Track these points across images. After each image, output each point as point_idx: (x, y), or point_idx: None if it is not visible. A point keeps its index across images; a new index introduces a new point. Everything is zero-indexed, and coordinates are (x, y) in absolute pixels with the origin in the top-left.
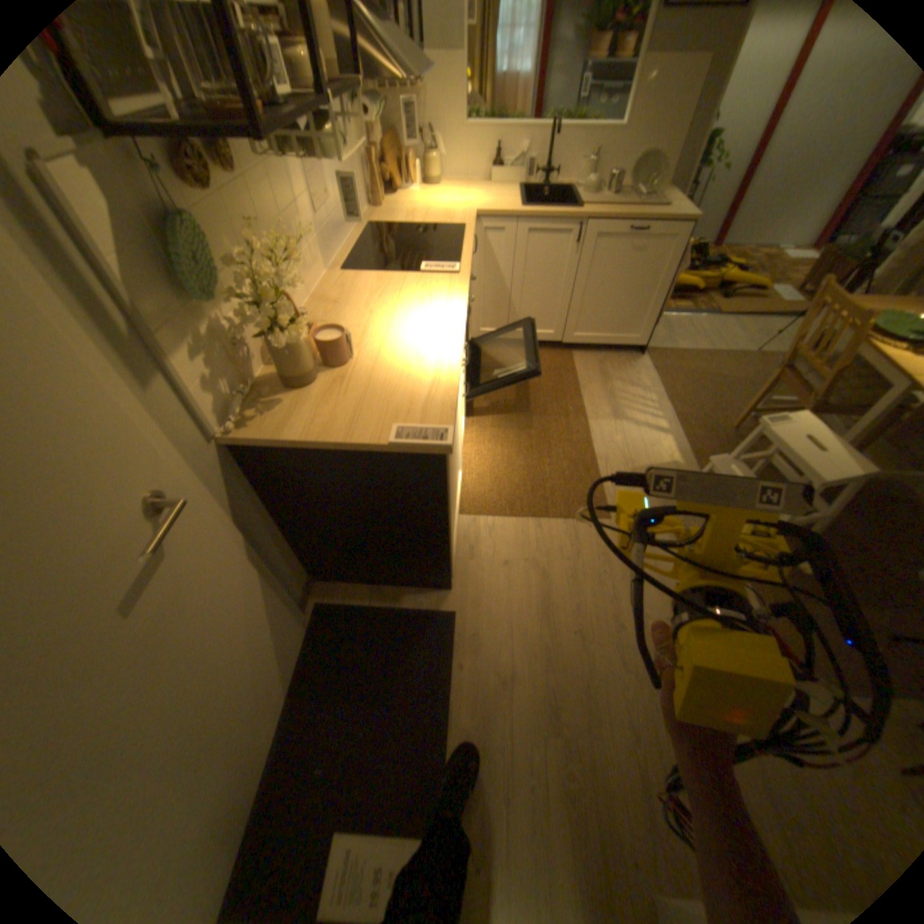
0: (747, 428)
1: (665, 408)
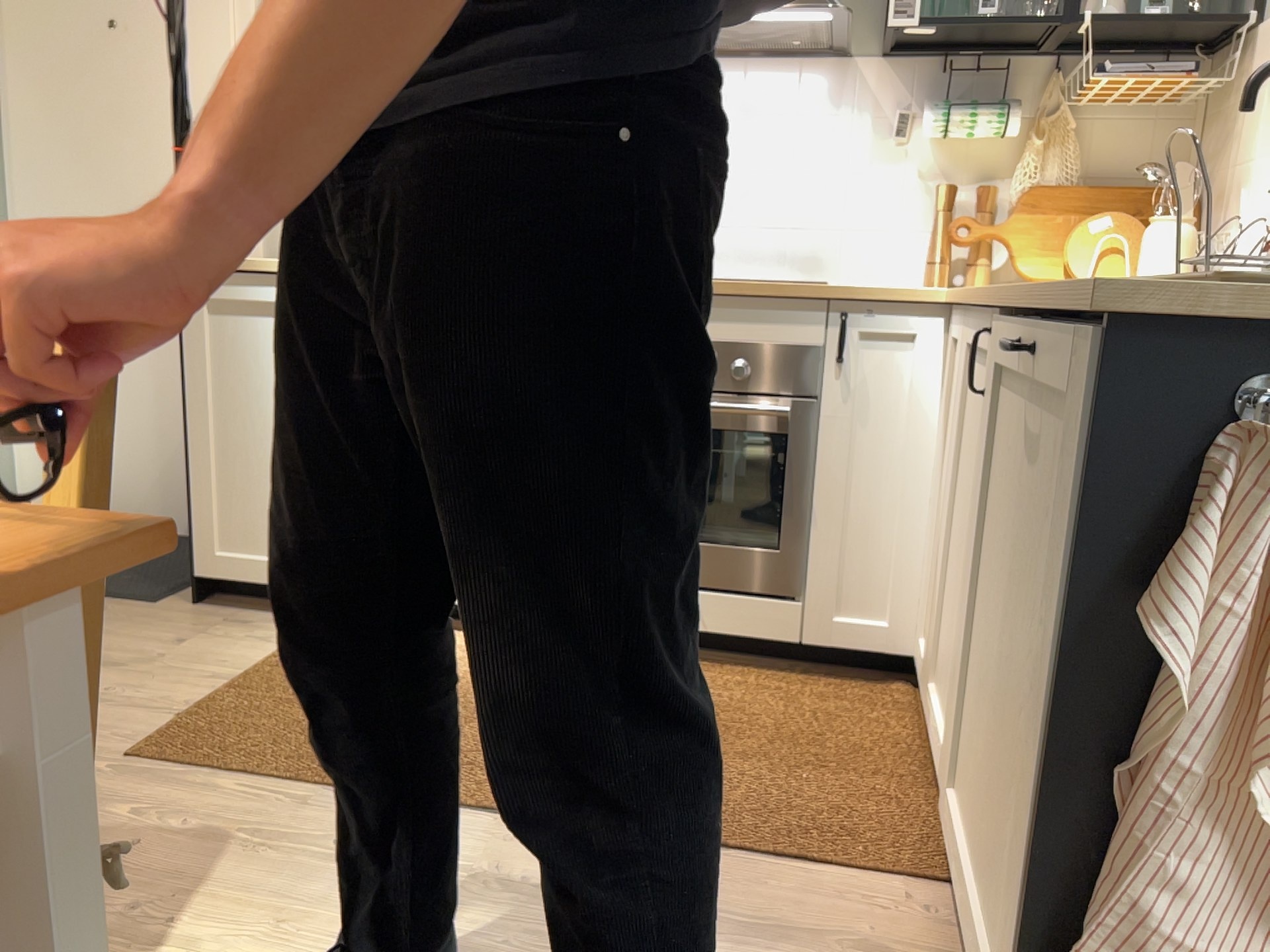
0: None
1: None
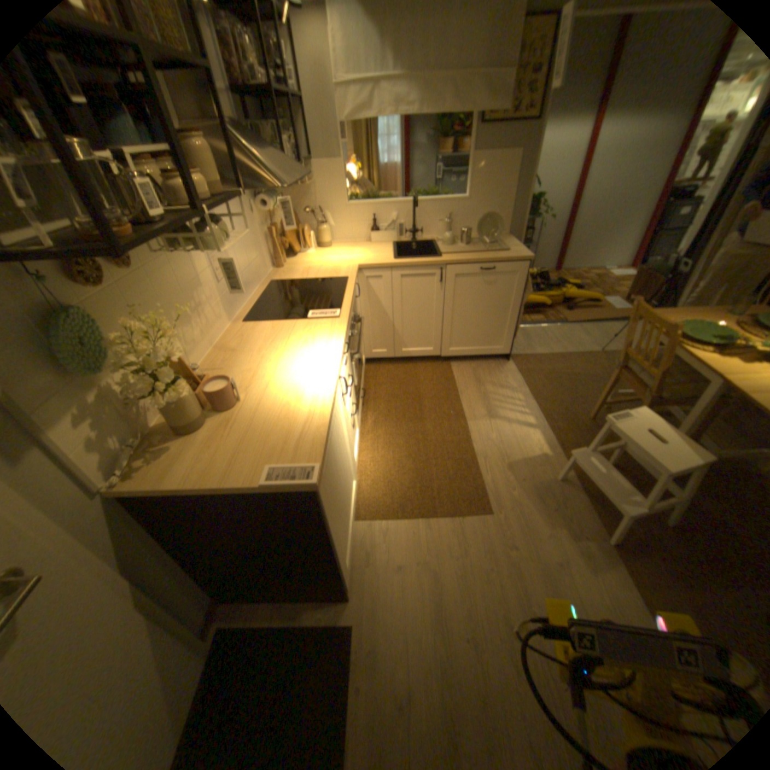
0: (602, 419)
1: (531, 406)
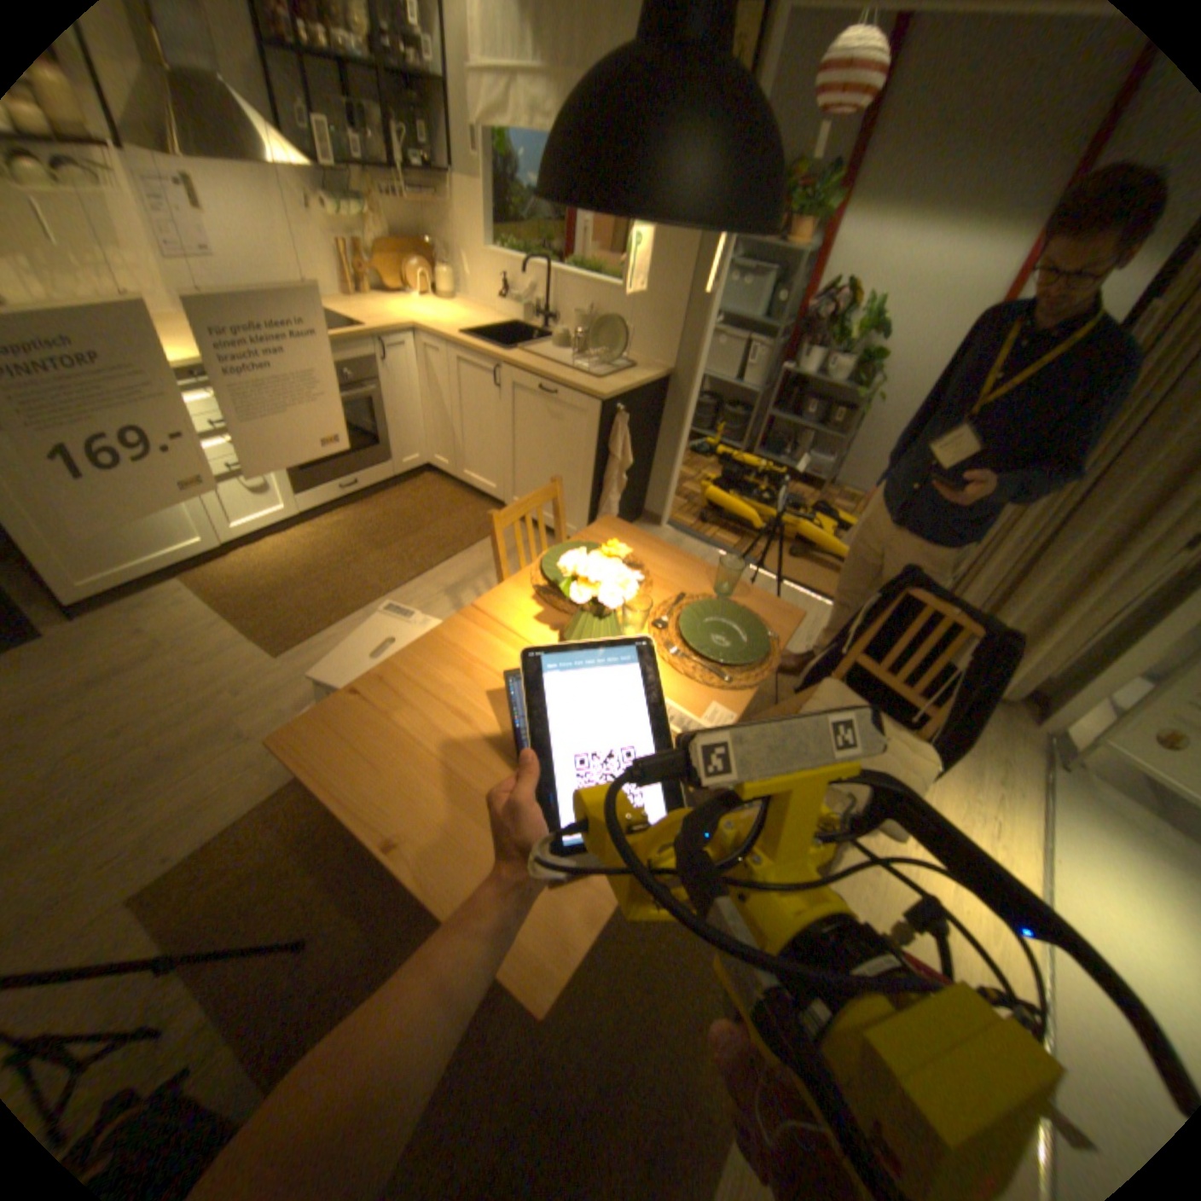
0: None
1: None
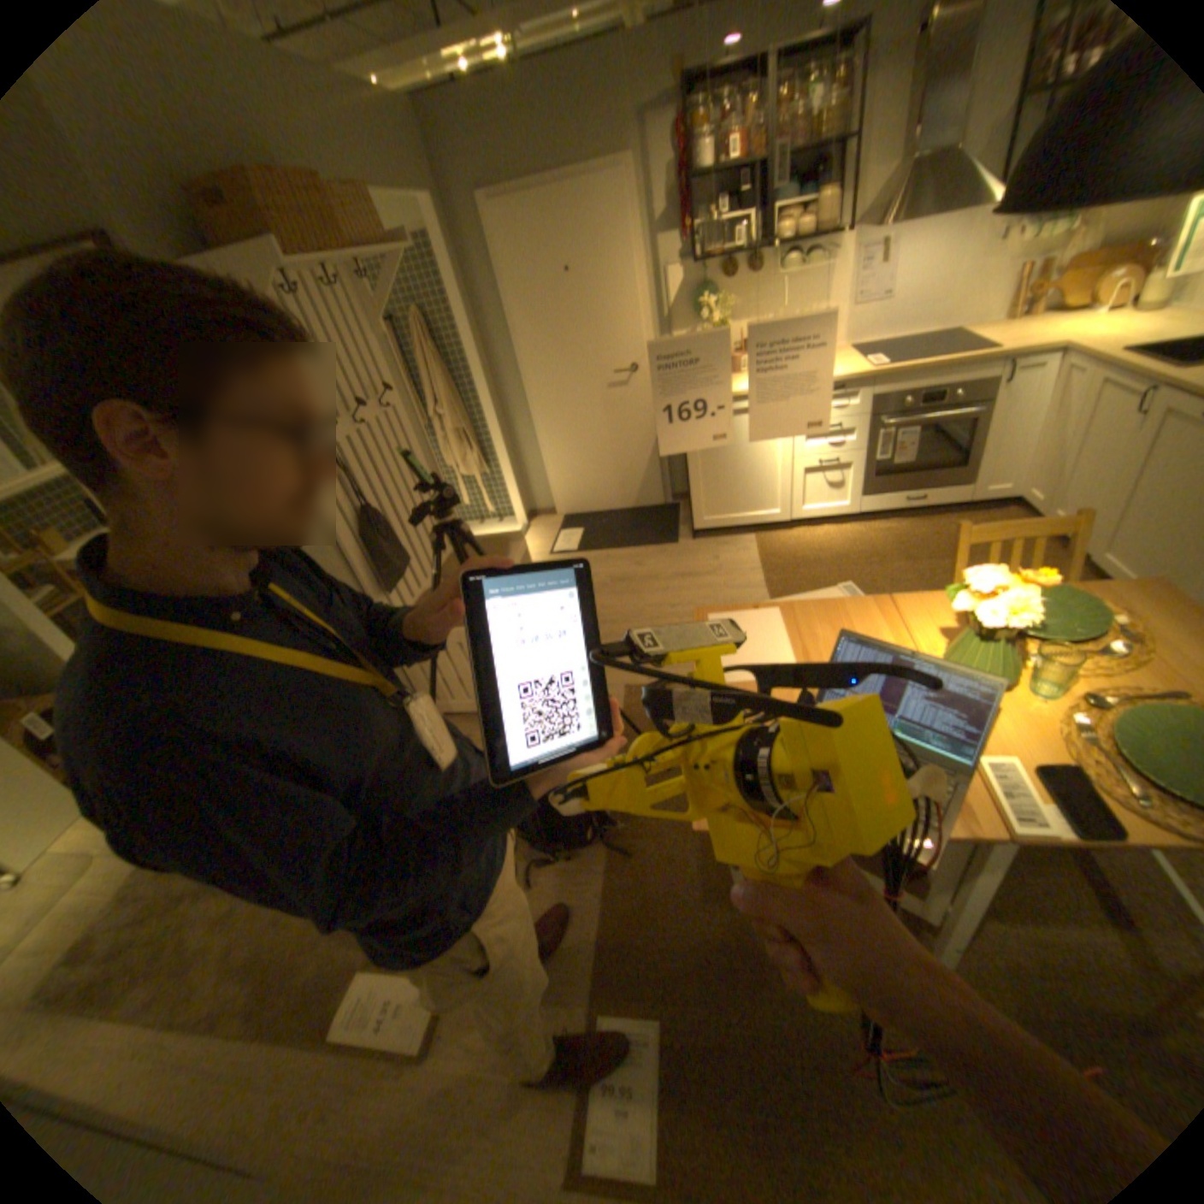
0: None
1: None
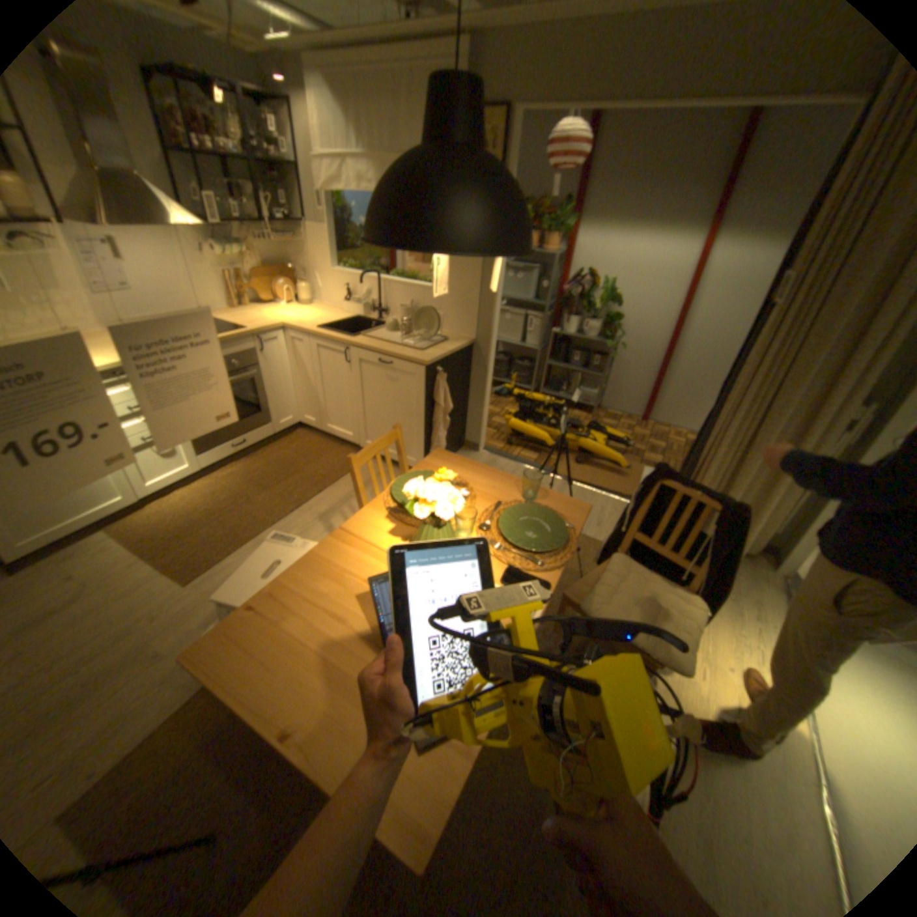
0: None
1: None
